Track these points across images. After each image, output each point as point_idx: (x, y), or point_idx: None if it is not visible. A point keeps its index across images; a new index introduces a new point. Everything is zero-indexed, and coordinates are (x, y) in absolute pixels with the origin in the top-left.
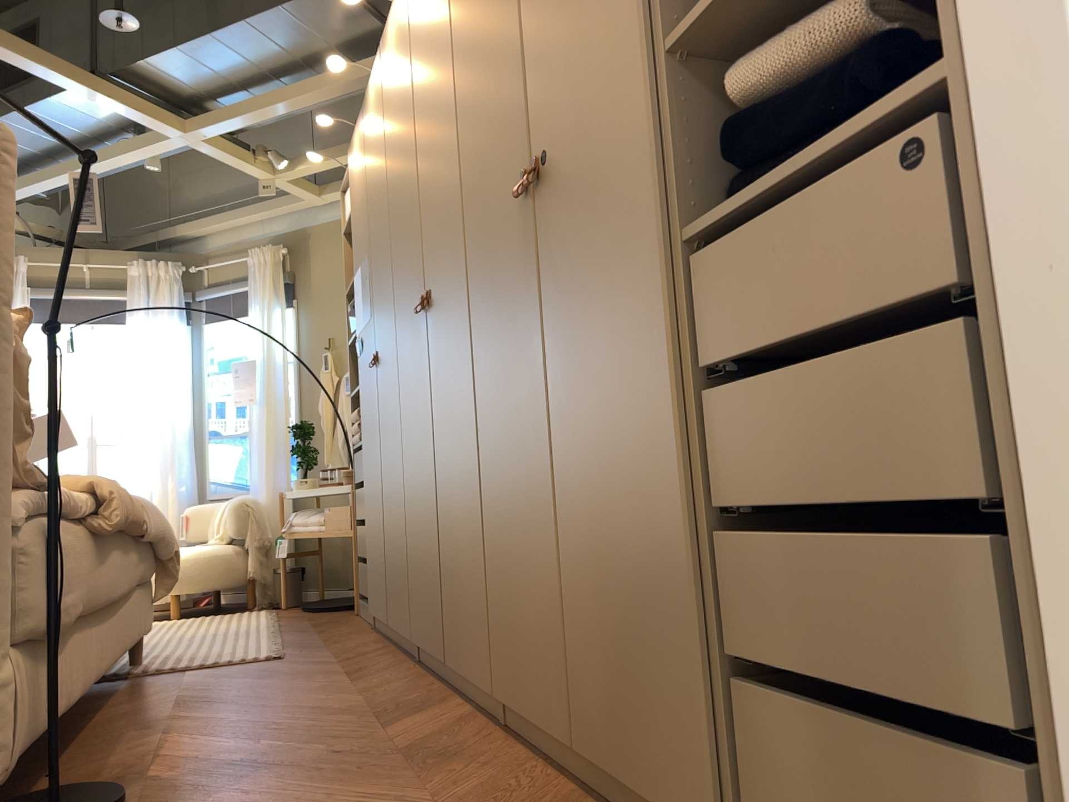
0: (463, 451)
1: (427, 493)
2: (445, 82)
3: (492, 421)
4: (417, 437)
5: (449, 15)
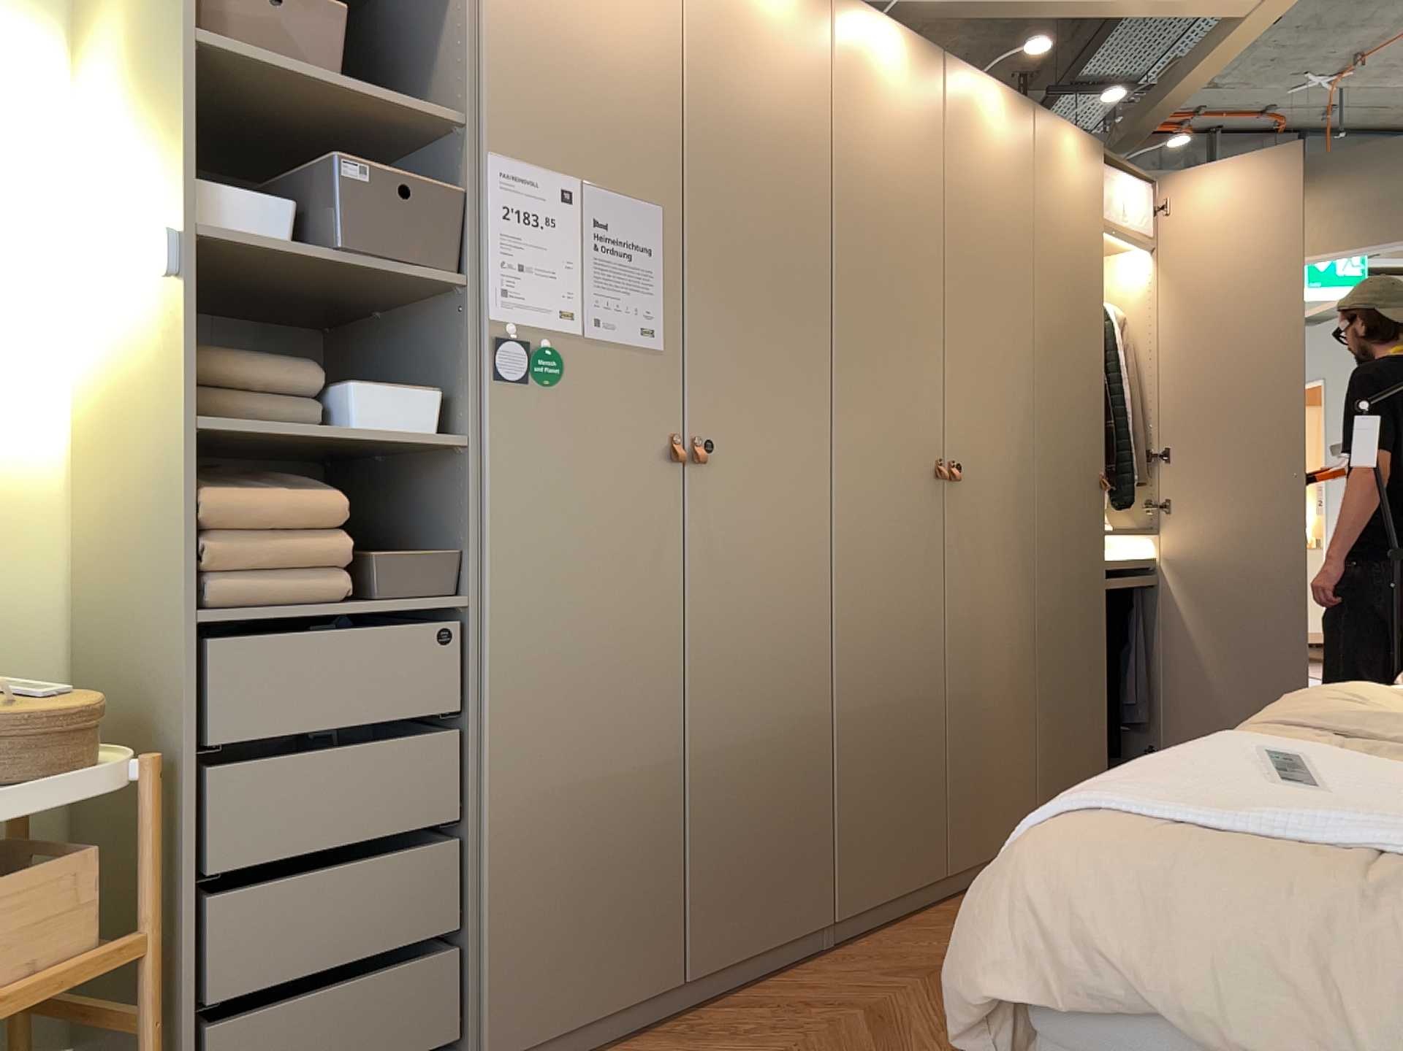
0: (1010, 647)
1: (913, 699)
2: (1017, 282)
3: (1058, 624)
4: (890, 626)
5: (1033, 239)
